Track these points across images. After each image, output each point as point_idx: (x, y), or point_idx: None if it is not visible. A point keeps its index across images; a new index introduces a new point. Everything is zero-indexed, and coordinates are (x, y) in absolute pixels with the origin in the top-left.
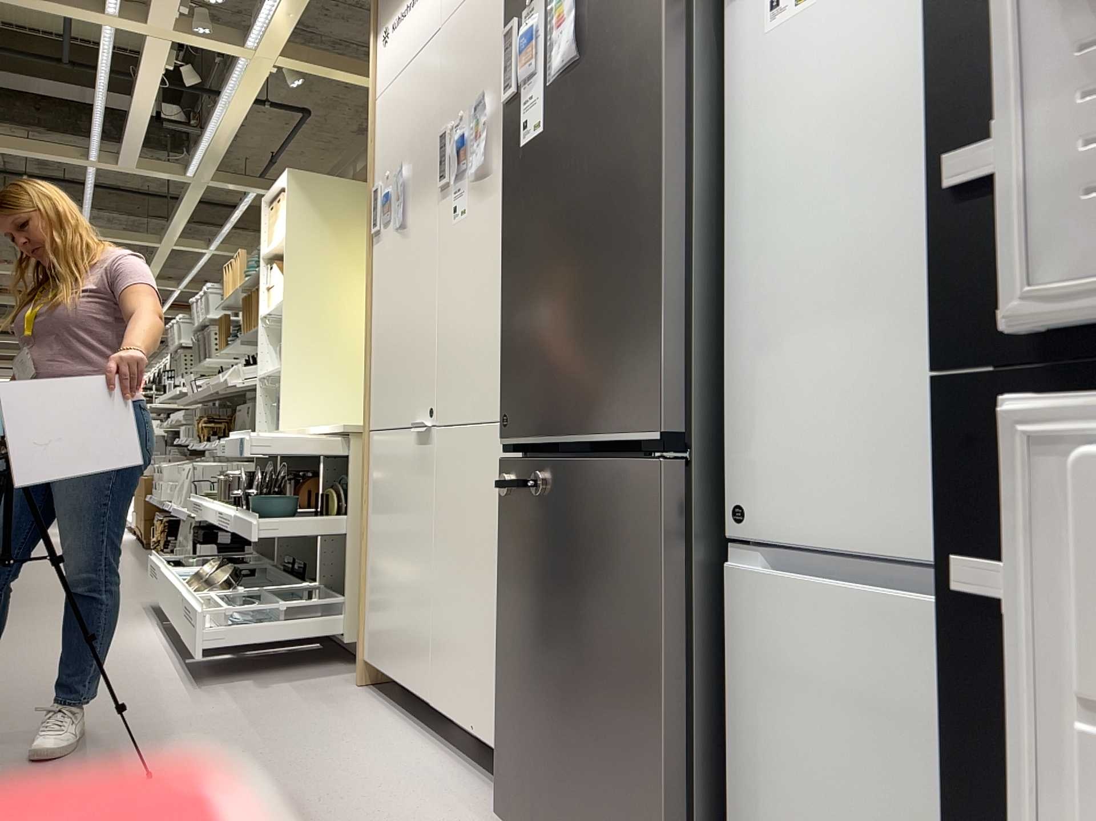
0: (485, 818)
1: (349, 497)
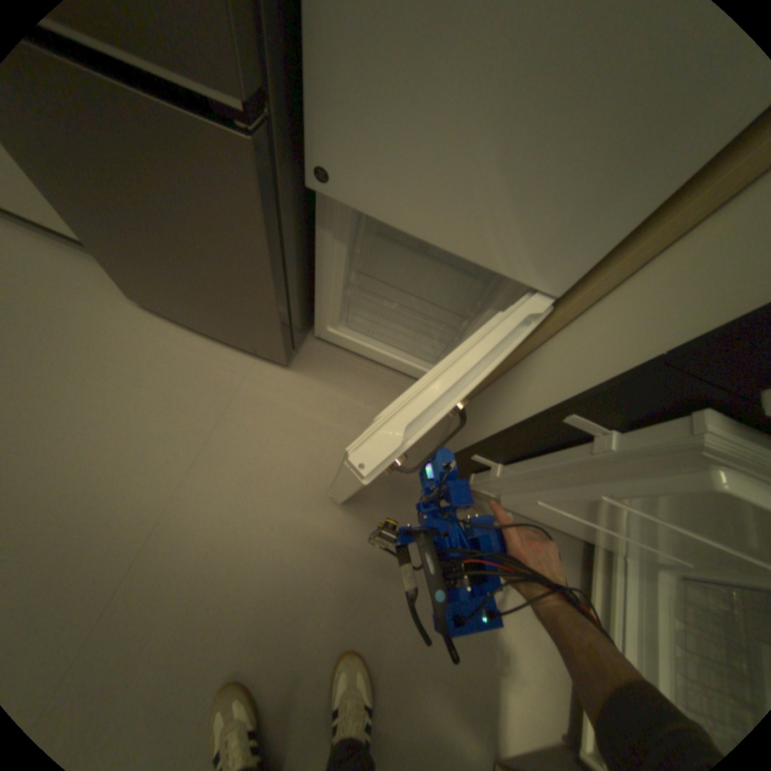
0: (112, 290)
1: None
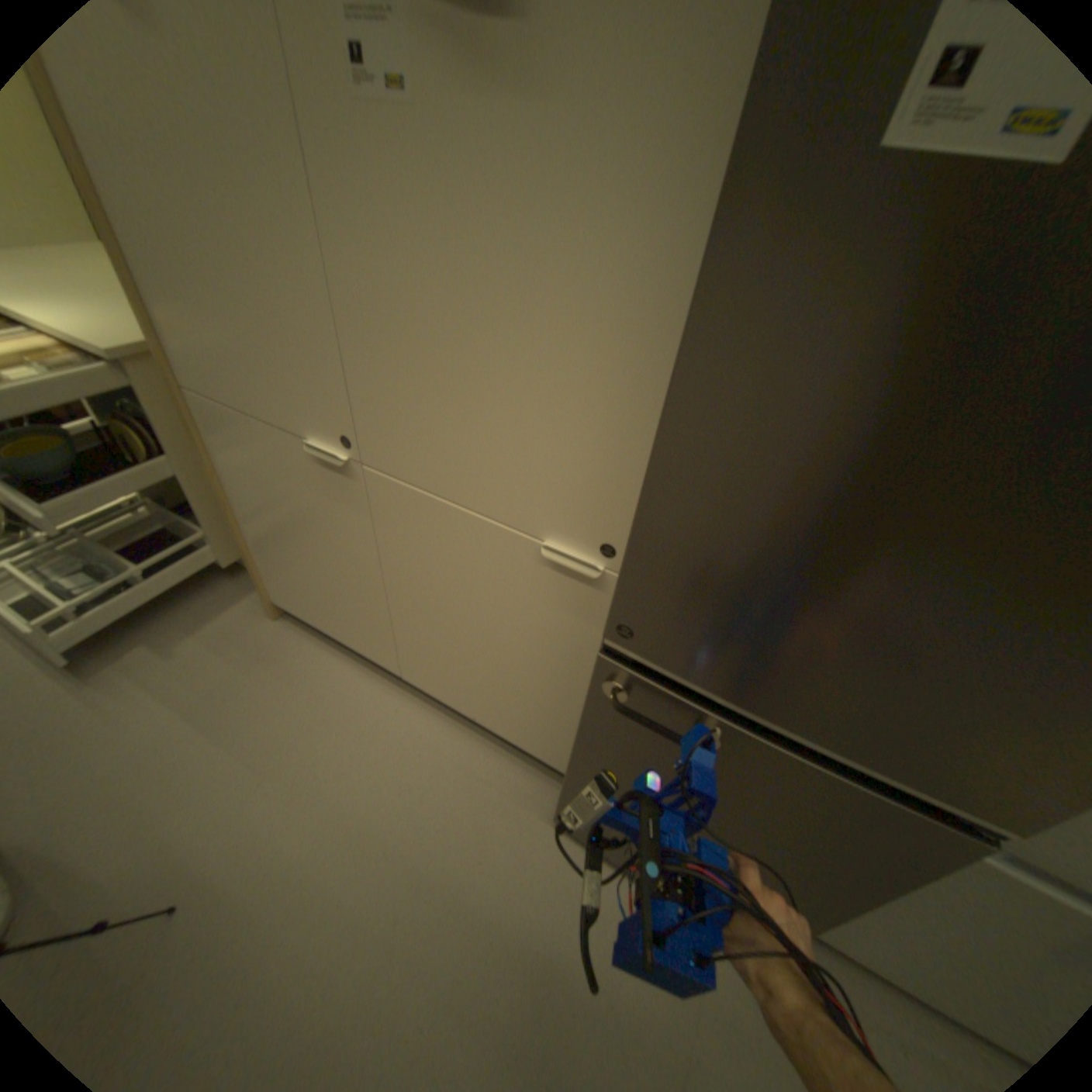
0: (527, 803)
1: (154, 427)
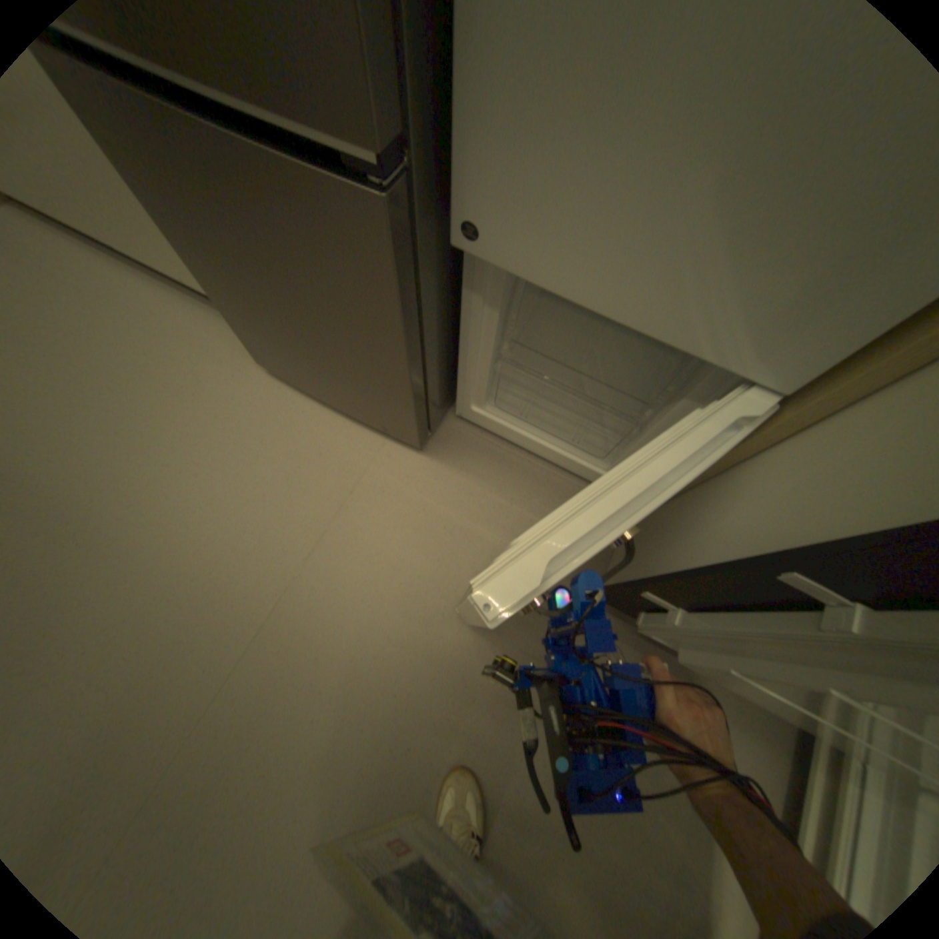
0: (243, 354)
1: None
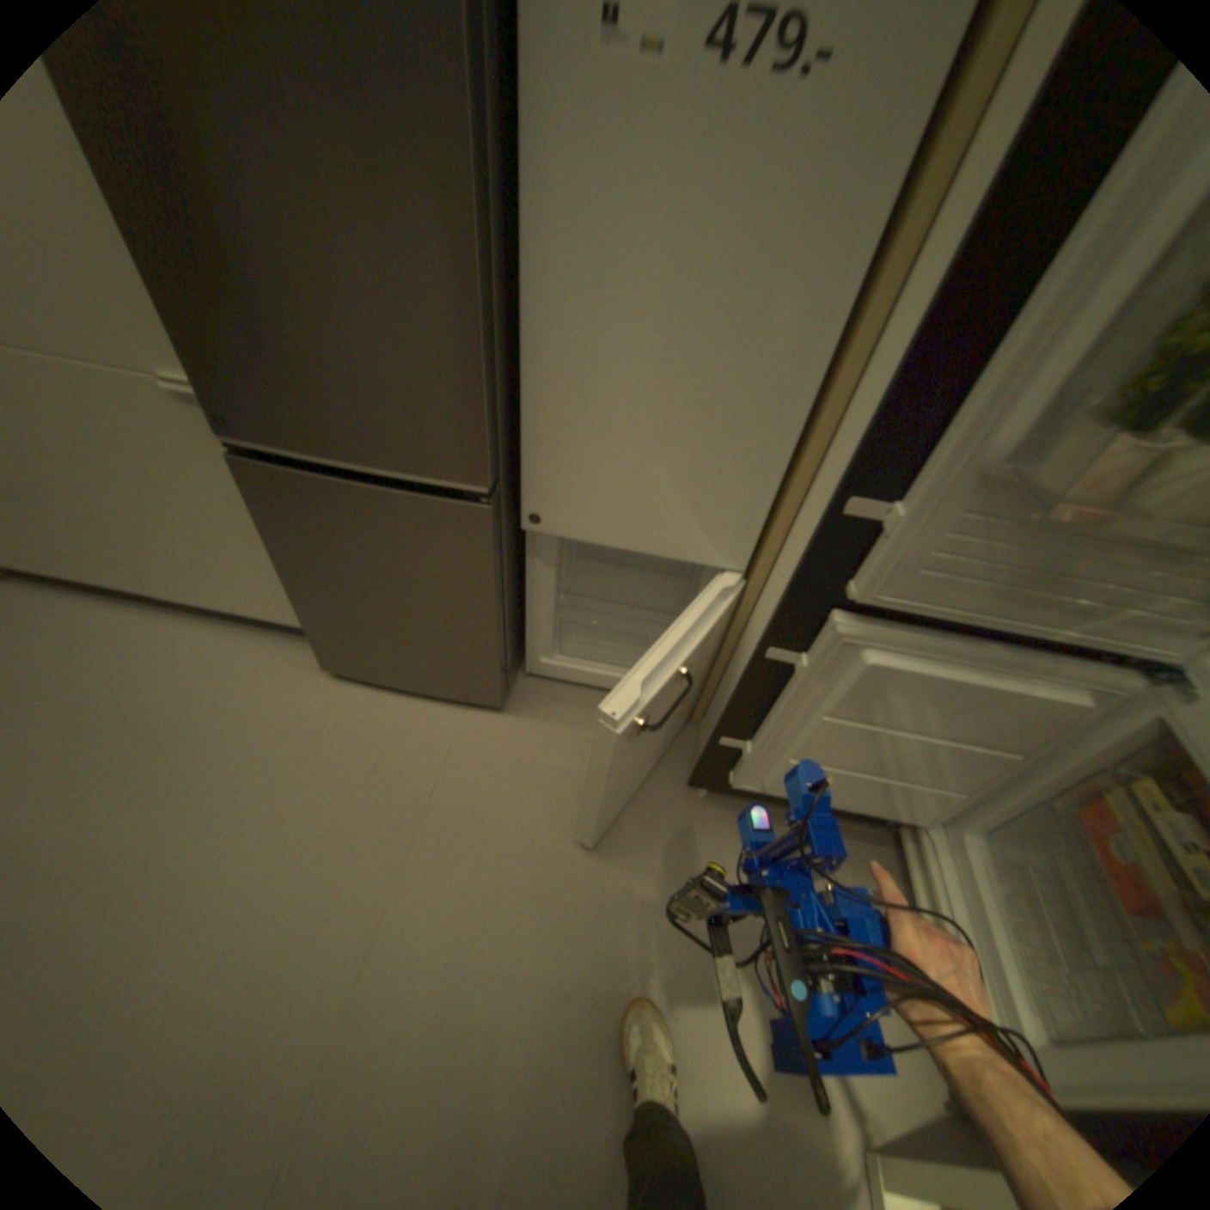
0: (301, 669)
1: None
